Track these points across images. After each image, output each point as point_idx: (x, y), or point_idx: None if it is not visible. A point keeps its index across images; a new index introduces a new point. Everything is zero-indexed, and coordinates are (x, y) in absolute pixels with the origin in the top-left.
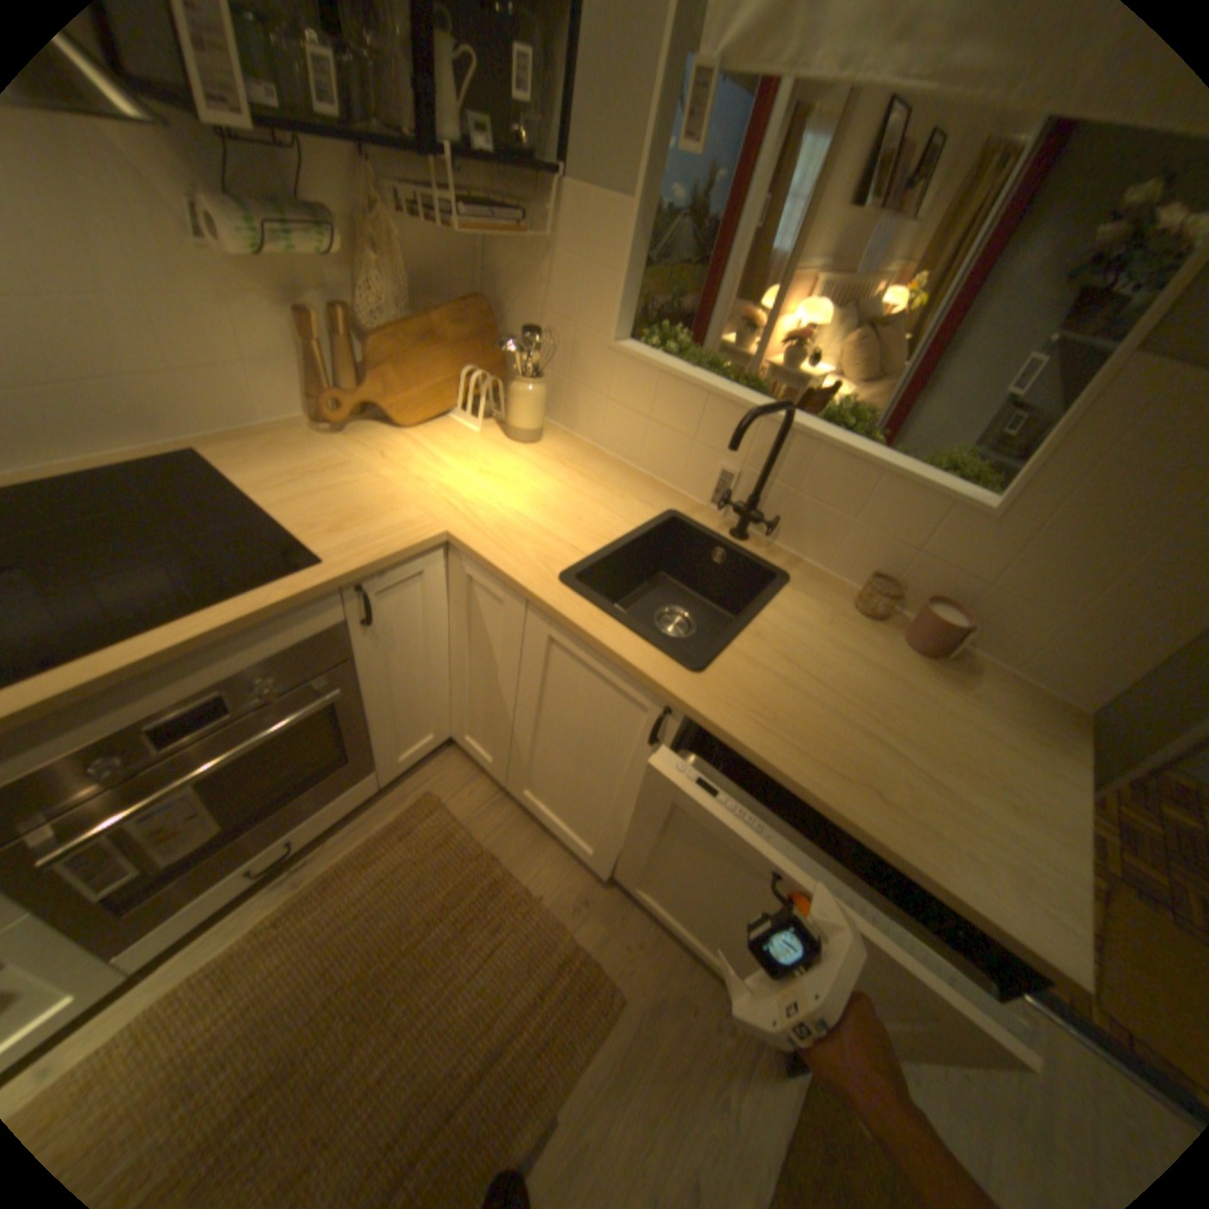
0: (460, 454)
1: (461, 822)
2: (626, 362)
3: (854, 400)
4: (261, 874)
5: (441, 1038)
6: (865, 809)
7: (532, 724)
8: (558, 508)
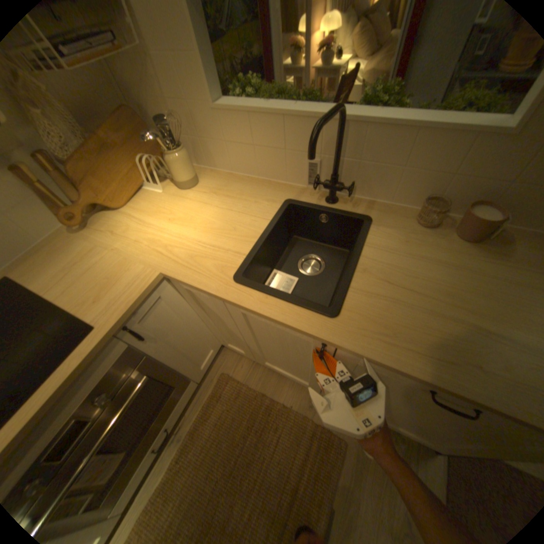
0: (154, 213)
1: (241, 383)
2: (224, 113)
3: (381, 79)
4: (158, 446)
5: (267, 490)
6: (473, 383)
7: (254, 342)
8: (219, 226)
